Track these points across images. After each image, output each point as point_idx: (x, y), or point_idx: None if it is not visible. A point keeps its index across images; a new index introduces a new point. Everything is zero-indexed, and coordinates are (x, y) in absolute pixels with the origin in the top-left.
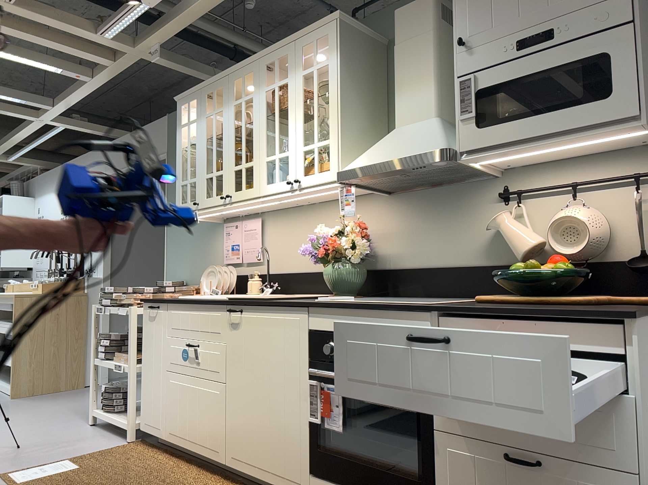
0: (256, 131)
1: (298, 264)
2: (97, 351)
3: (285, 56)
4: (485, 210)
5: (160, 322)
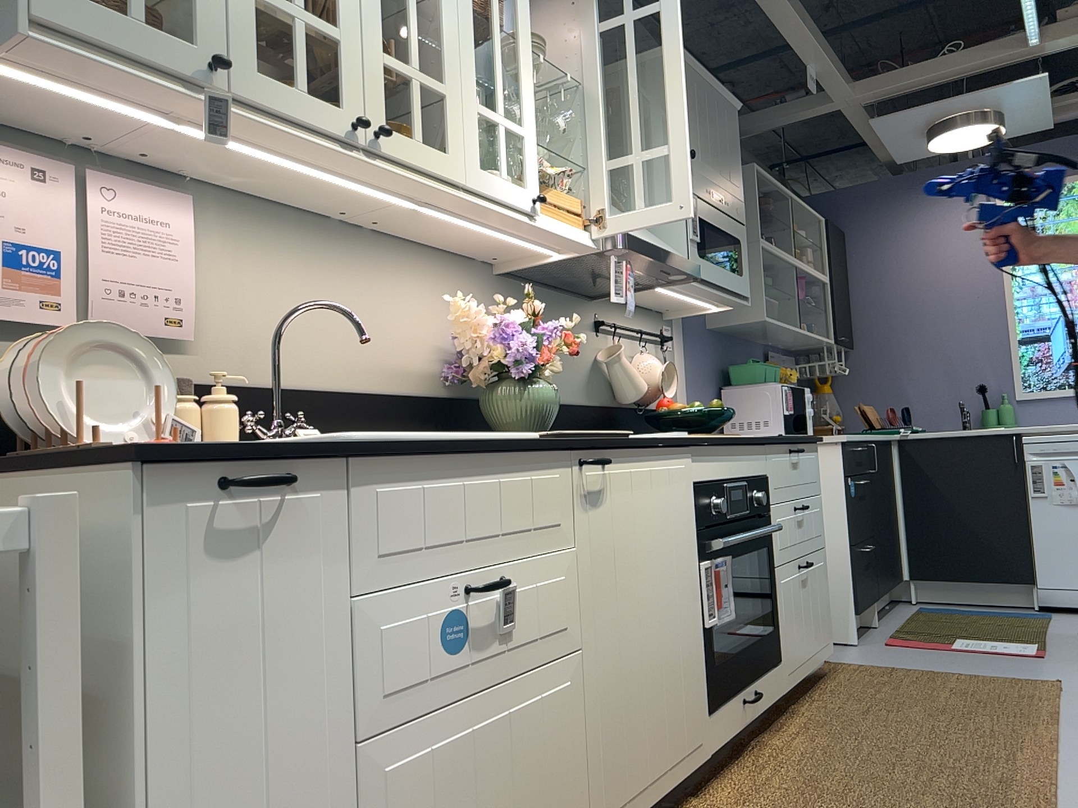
0: (453, 20)
1: (321, 368)
2: None
3: None
4: (587, 337)
5: (303, 549)
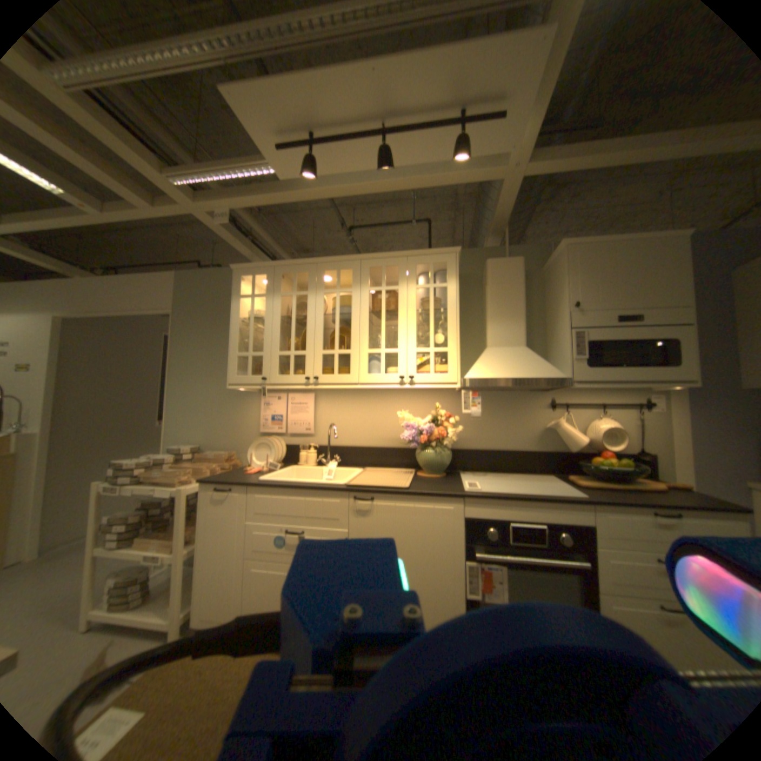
0: (356, 324)
1: (358, 438)
2: (98, 539)
3: (395, 265)
4: (538, 413)
5: (234, 506)
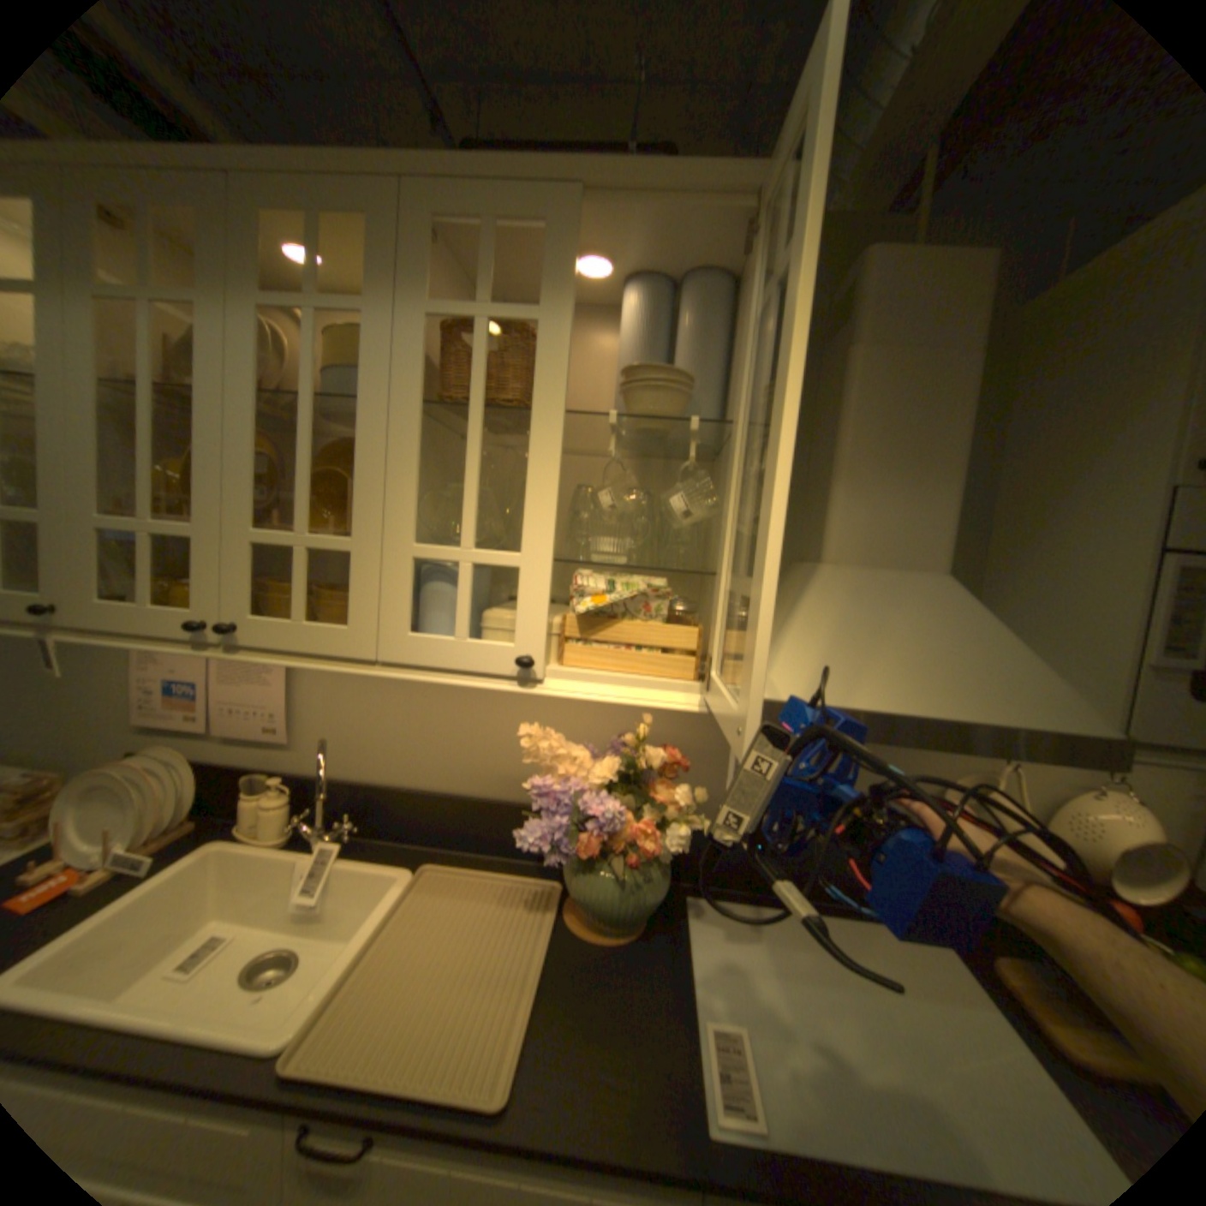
0: (375, 442)
1: (415, 769)
2: None
3: (534, 214)
4: None
5: None
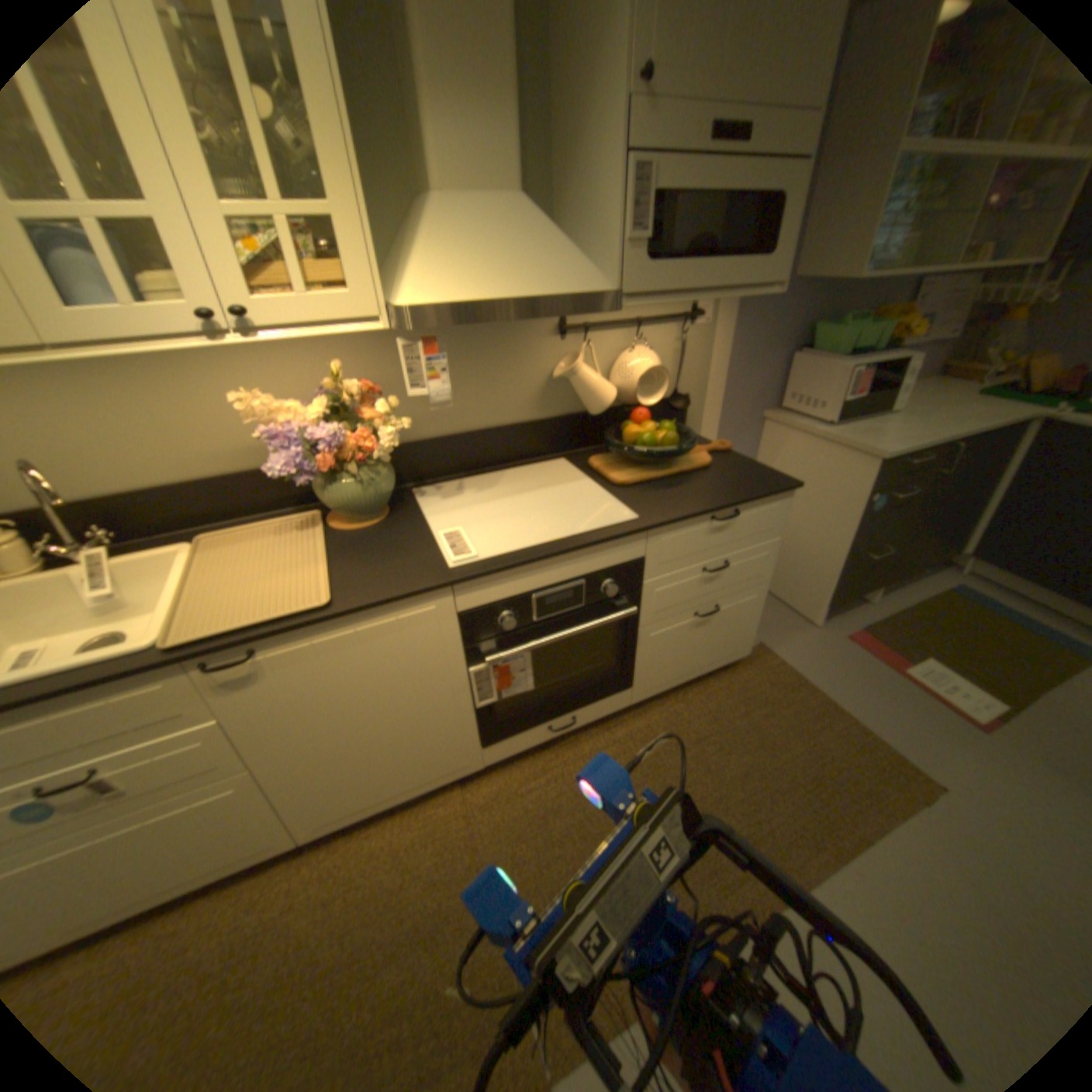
0: None
1: (138, 472)
2: None
3: None
4: (537, 348)
5: None
